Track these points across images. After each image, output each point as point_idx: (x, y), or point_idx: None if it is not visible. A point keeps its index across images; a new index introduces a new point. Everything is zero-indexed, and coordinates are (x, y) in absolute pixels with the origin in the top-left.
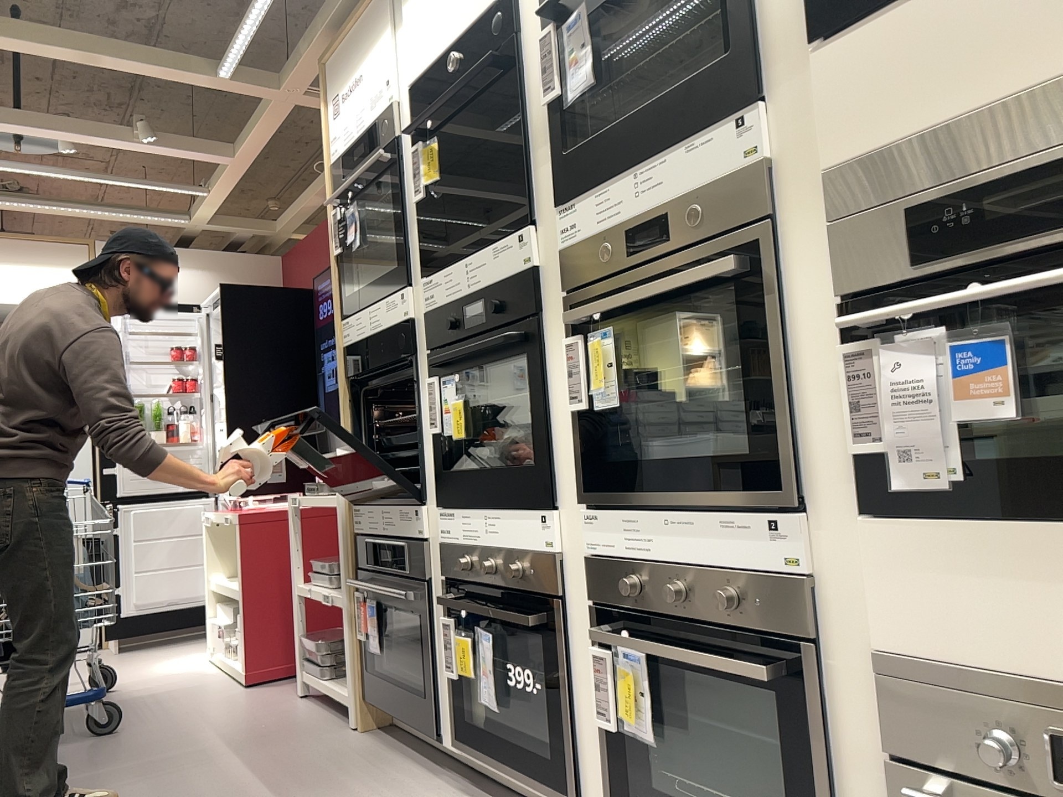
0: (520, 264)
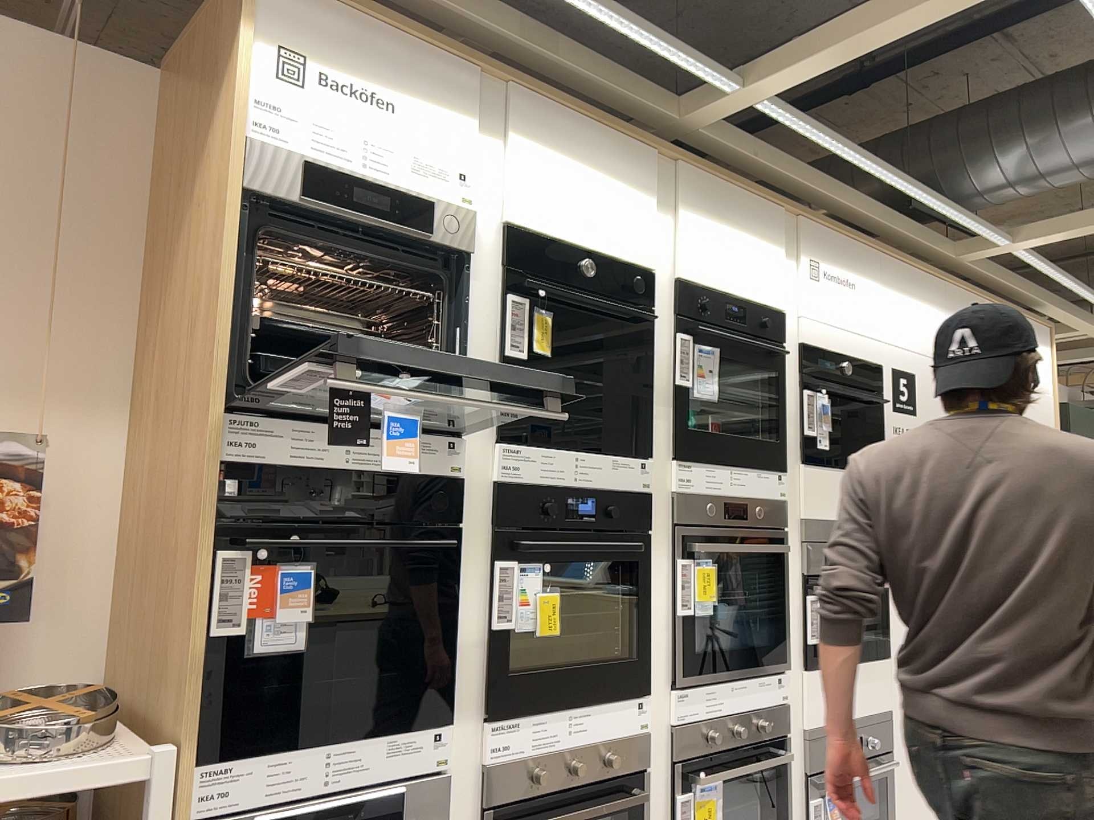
0: (636, 484)
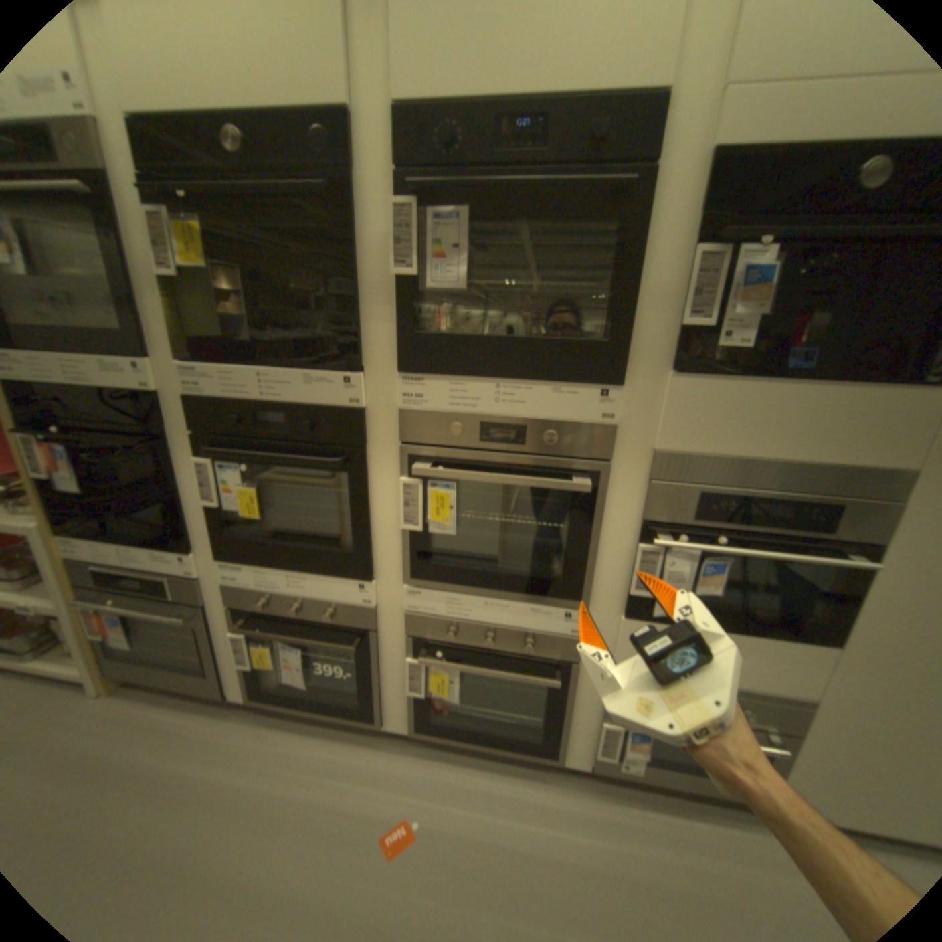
0: (344, 403)
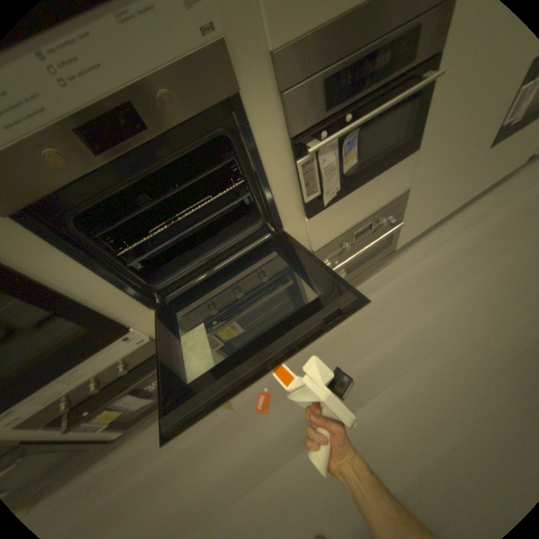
0: None
